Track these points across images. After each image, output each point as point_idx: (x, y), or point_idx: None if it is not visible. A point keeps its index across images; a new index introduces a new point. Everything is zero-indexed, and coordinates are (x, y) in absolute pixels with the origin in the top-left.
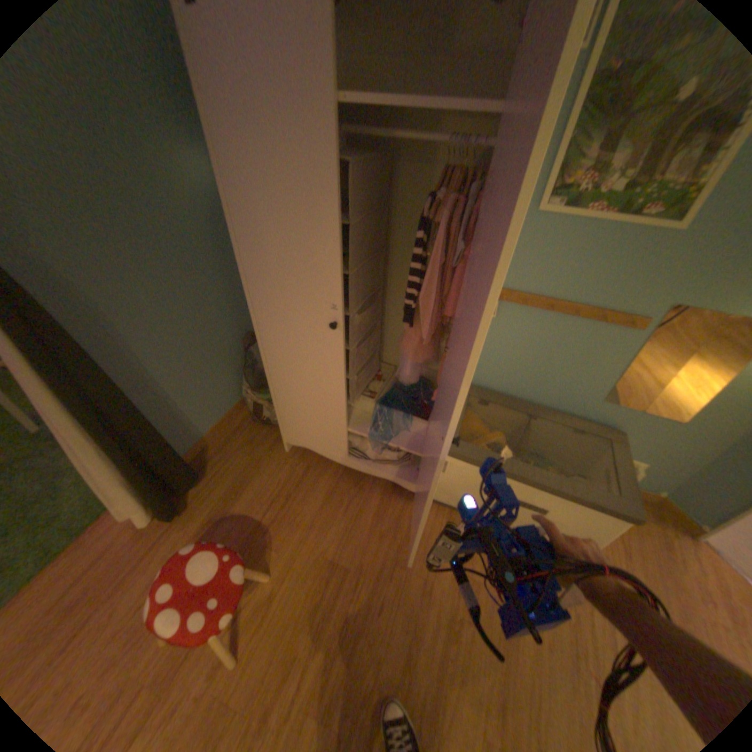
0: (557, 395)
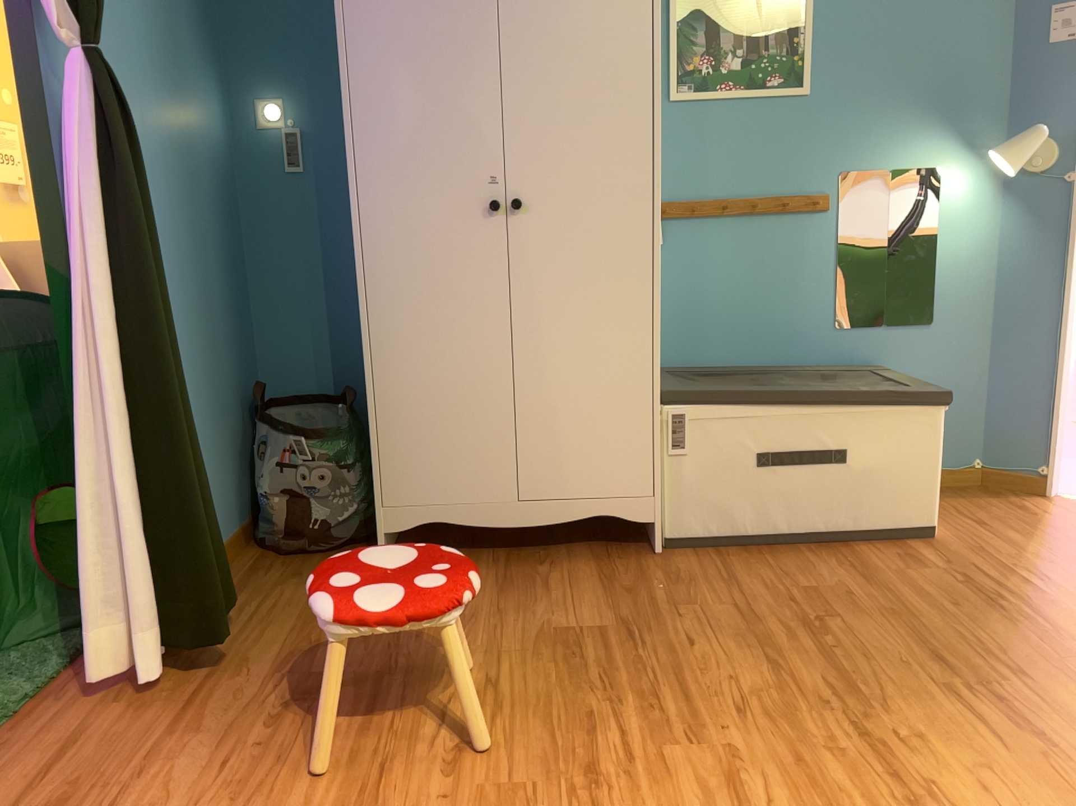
0: (777, 343)
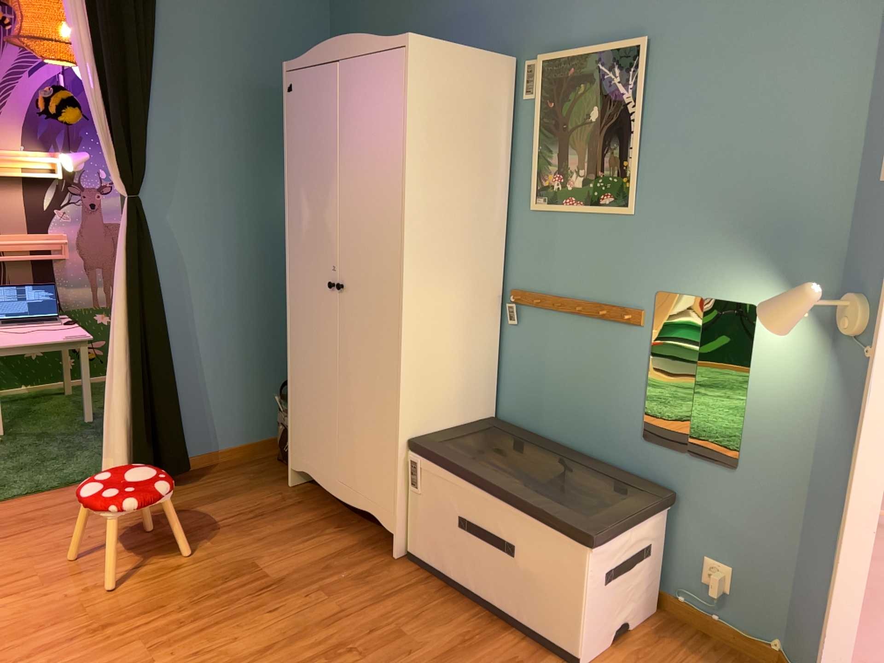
0: (594, 435)
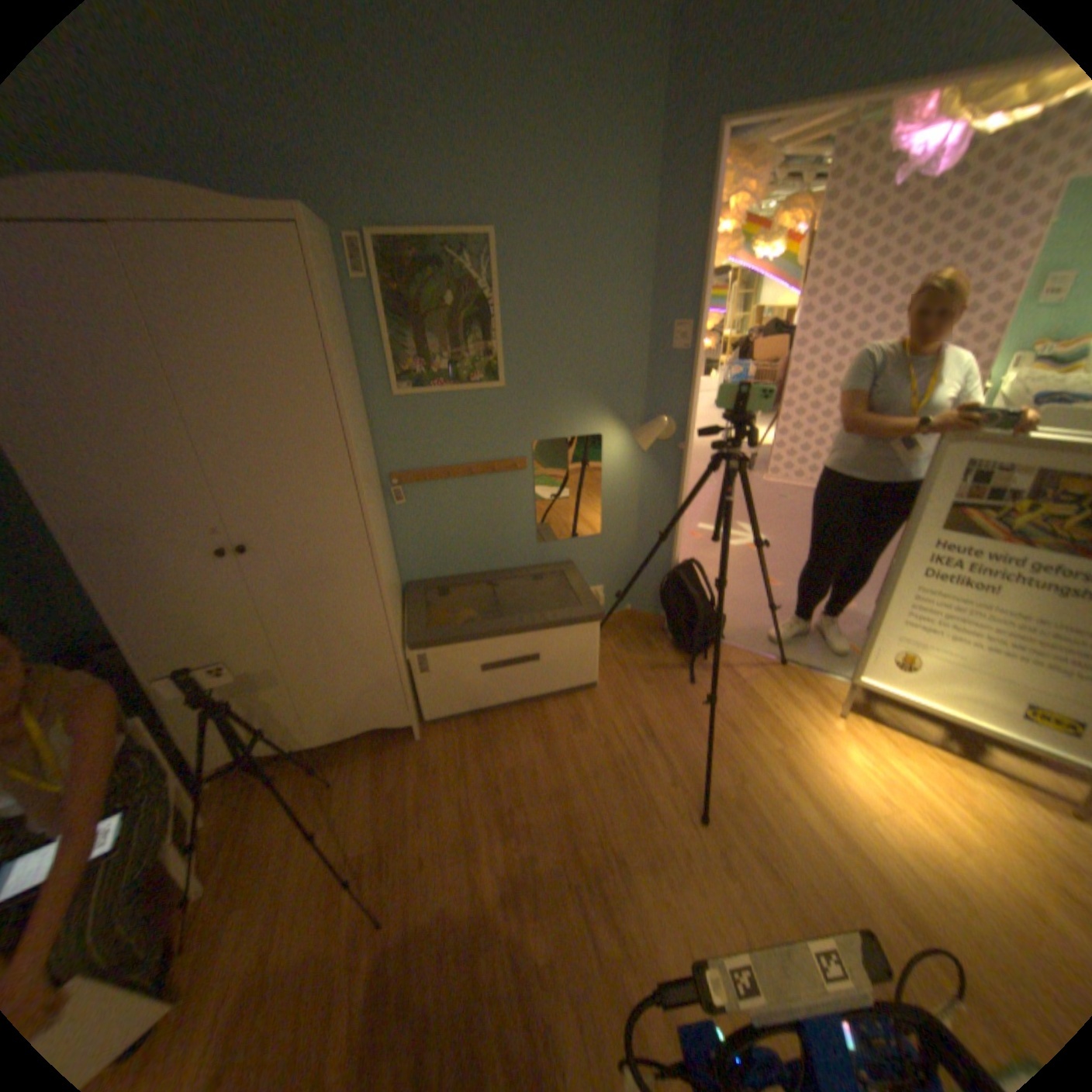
0: (500, 558)
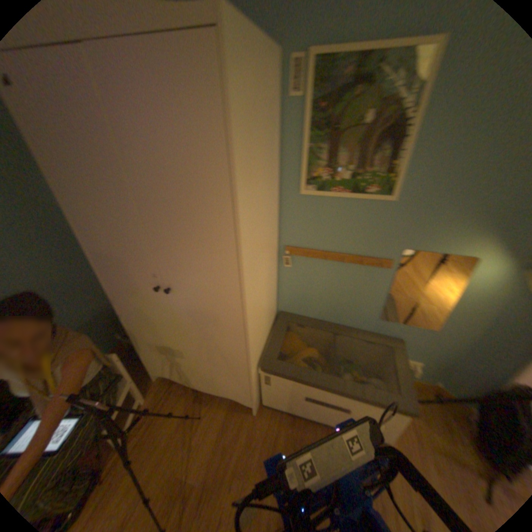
0: (347, 319)
